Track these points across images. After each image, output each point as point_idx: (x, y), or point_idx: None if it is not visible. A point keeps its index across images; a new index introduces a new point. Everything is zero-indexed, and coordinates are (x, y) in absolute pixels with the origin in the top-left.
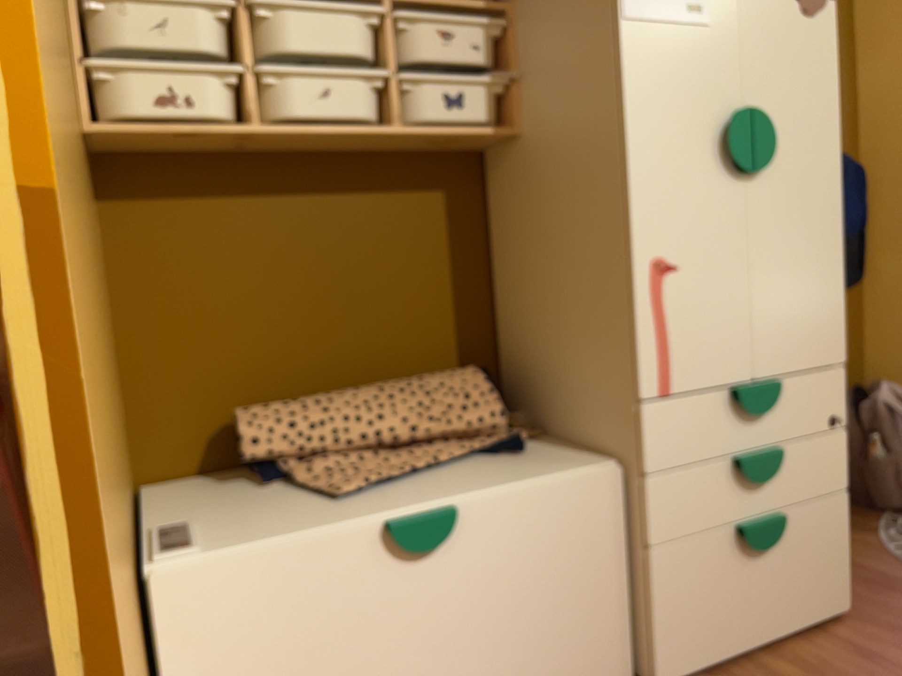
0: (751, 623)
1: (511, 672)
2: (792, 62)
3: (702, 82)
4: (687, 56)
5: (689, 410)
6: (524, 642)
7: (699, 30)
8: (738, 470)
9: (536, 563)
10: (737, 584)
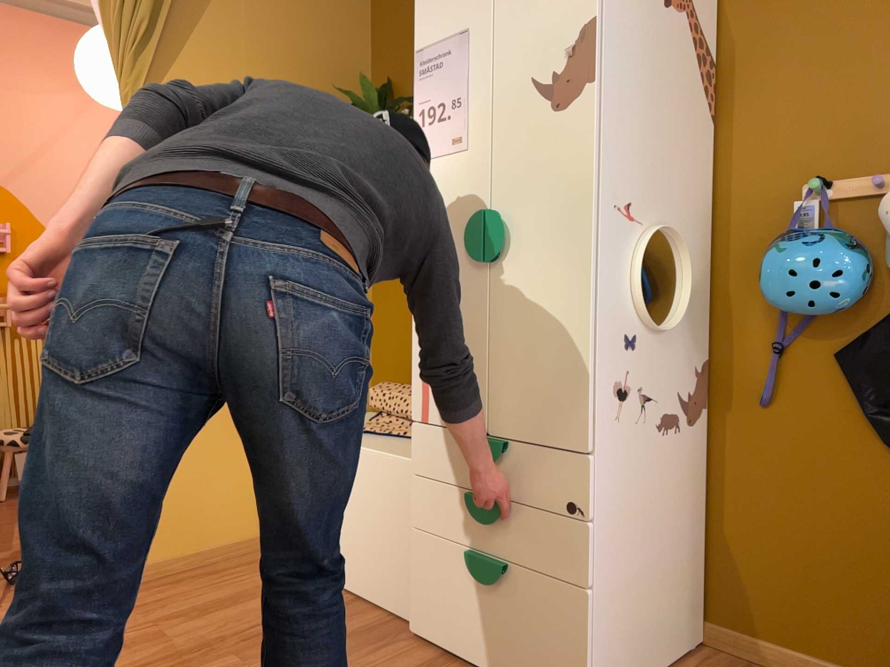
0: (475, 641)
1: (357, 558)
2: (536, 159)
3: (458, 194)
4: (450, 177)
5: (438, 439)
6: (363, 545)
7: (458, 156)
8: (467, 503)
9: (371, 501)
10: (466, 599)
